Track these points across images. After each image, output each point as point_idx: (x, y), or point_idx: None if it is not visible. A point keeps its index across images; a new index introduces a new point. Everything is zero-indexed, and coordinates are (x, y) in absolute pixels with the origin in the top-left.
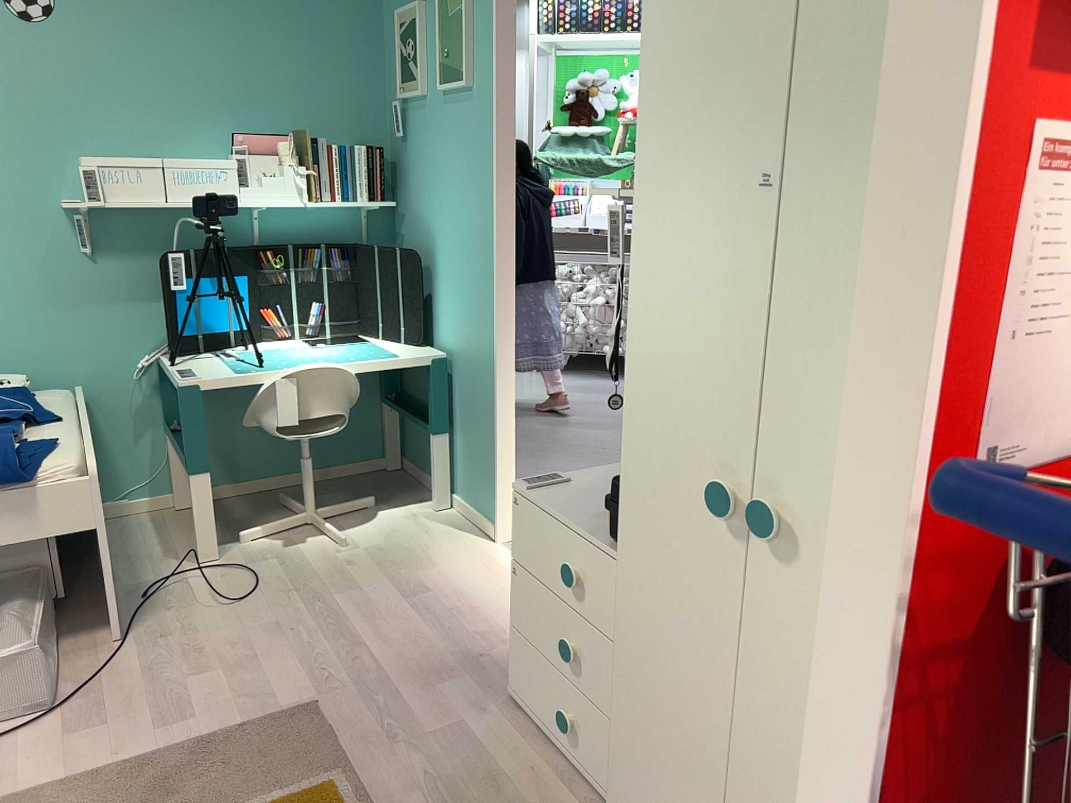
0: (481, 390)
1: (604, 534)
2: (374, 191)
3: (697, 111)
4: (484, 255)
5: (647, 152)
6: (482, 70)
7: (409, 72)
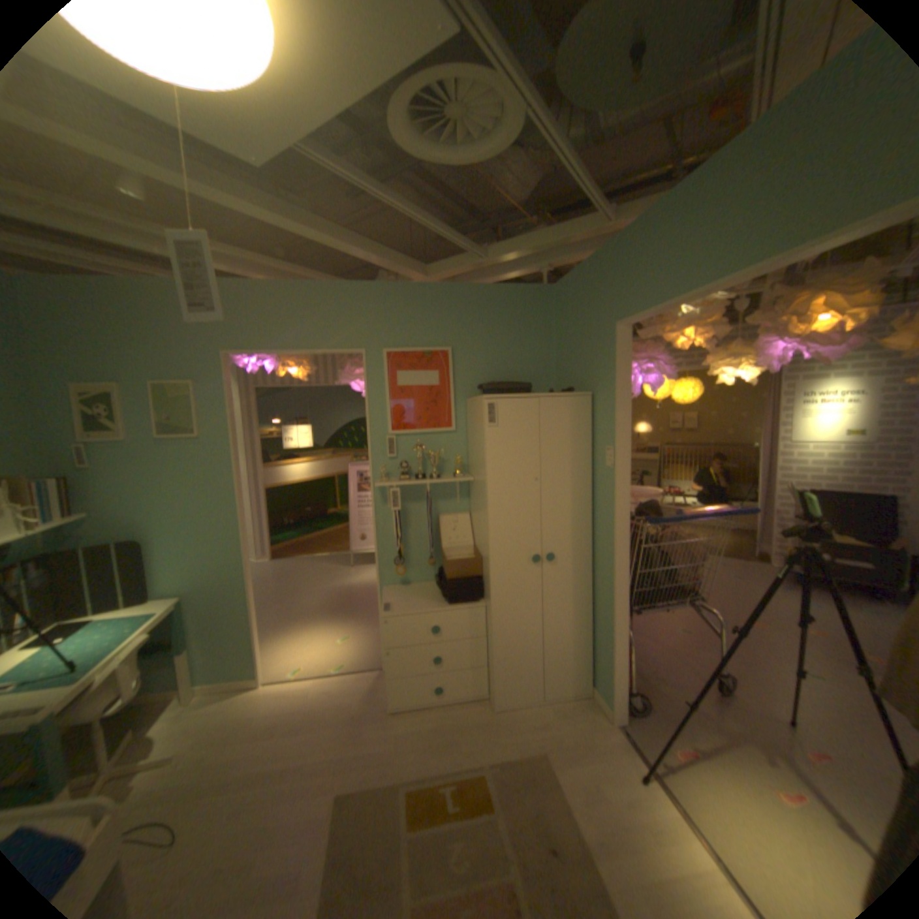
0: (227, 608)
1: (444, 607)
2: (65, 511)
3: (511, 466)
4: (224, 529)
5: (485, 476)
6: (212, 429)
7: (98, 425)
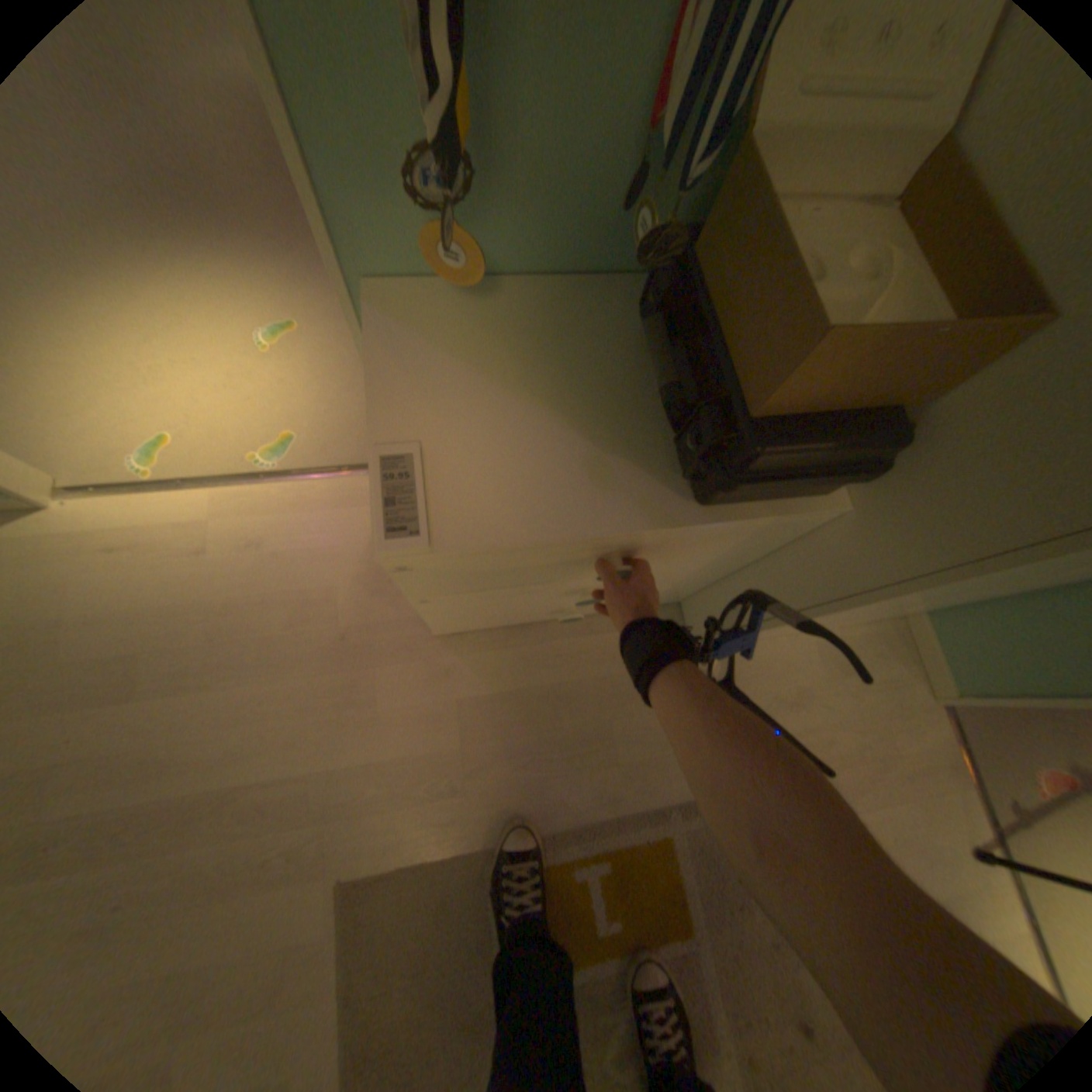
0: None
1: (678, 508)
2: None
3: None
4: None
5: None
6: None
7: None
